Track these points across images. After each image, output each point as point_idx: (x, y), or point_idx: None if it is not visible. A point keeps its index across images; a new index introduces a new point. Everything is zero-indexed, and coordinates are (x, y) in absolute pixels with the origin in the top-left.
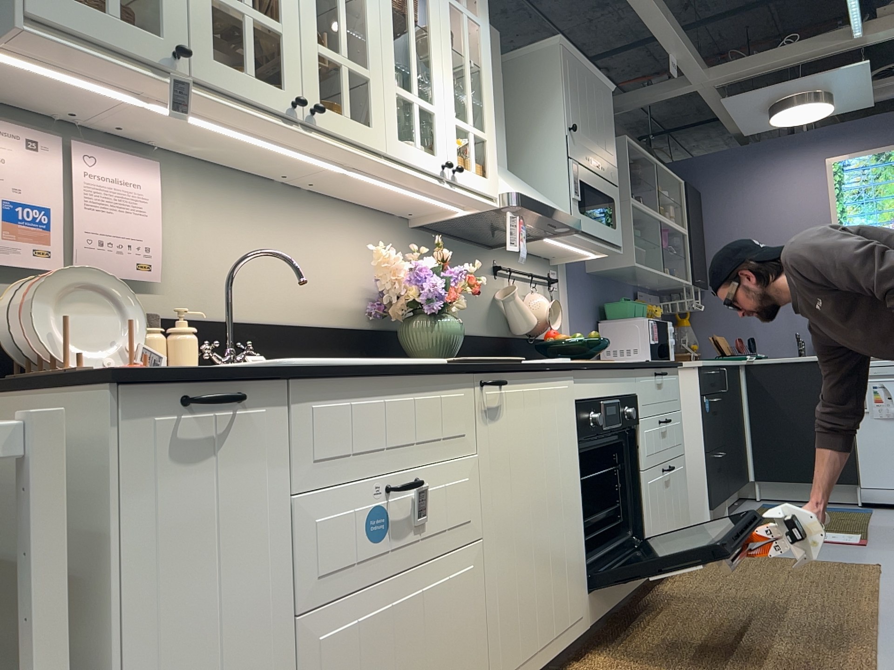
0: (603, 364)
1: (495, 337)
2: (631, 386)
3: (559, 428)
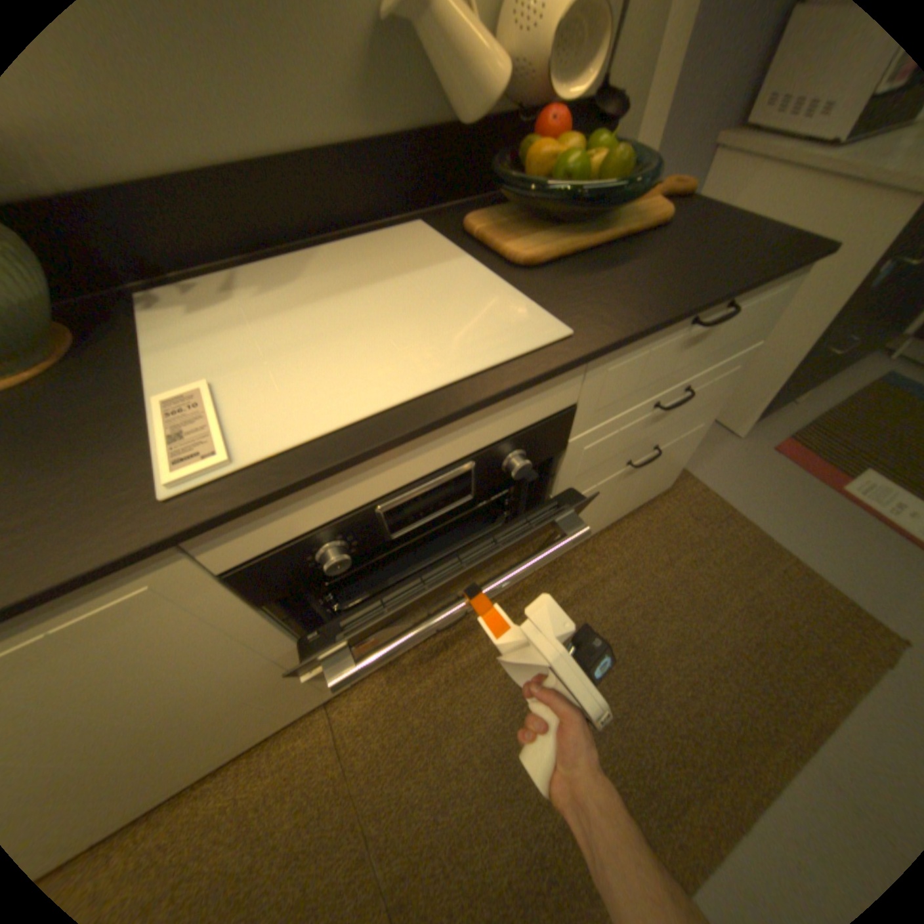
0: (353, 459)
1: (387, 134)
2: (547, 404)
3: (128, 657)
